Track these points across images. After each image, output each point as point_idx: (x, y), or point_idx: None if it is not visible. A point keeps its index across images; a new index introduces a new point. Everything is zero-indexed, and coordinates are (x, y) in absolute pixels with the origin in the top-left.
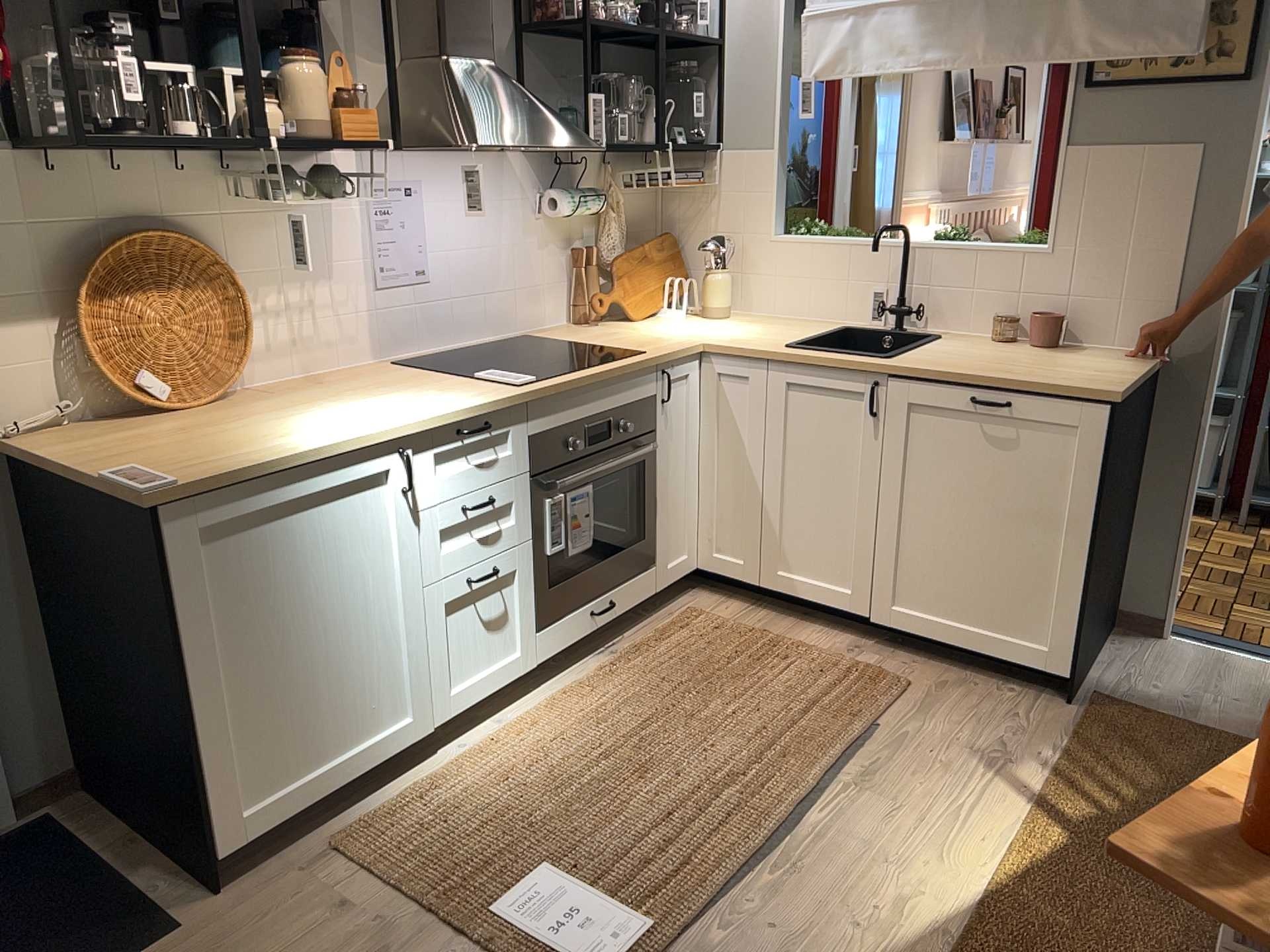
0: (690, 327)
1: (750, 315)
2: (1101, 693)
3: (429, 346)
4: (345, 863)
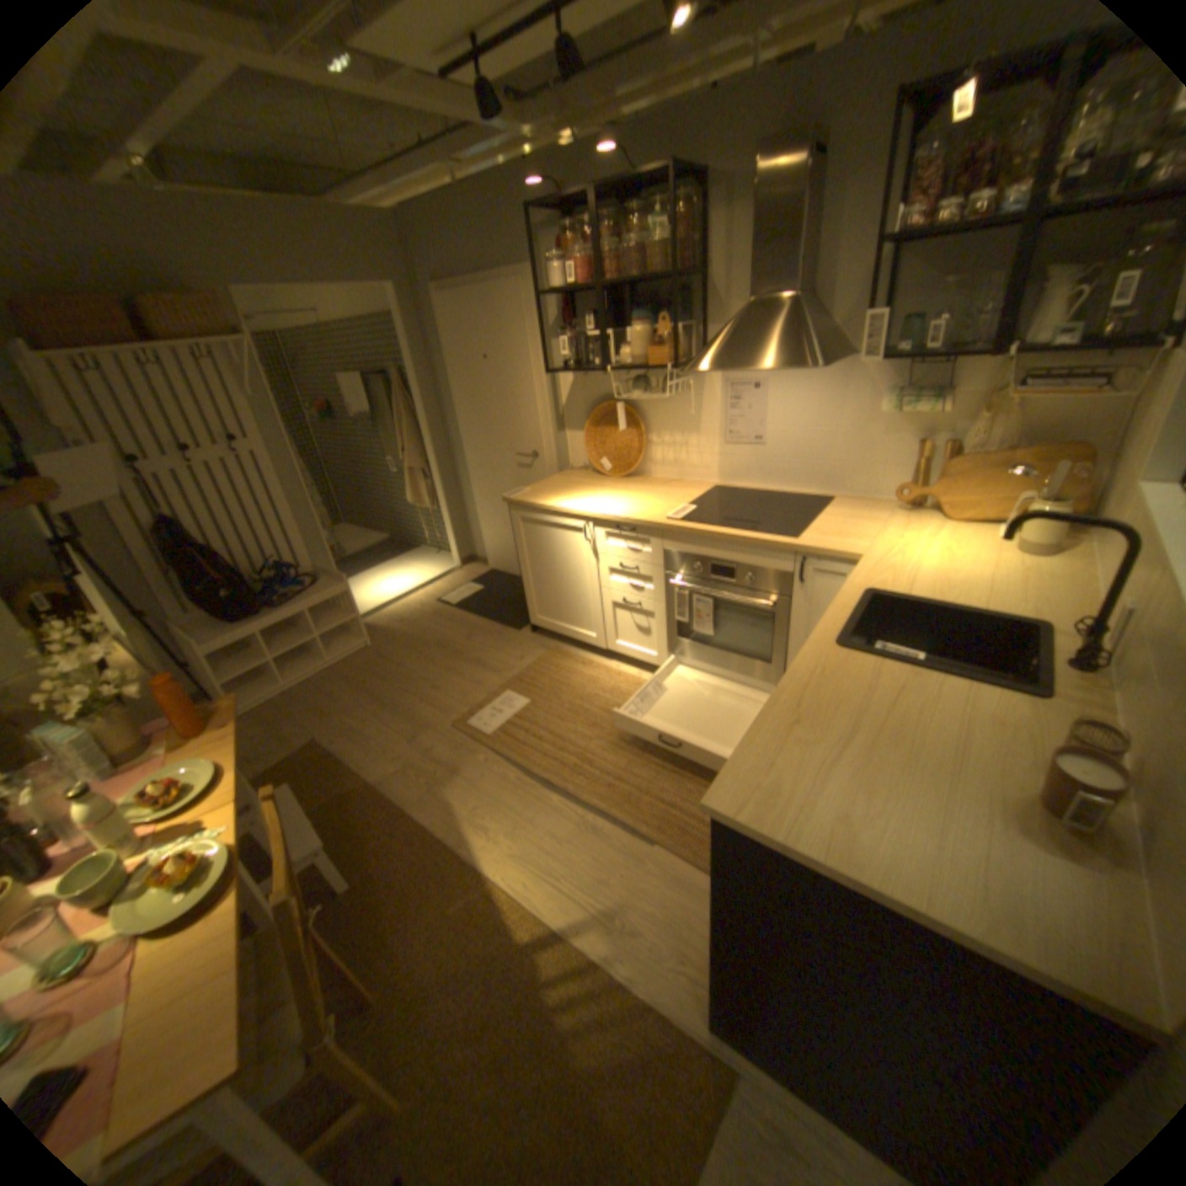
0: (947, 544)
1: (1083, 568)
2: (732, 1077)
3: (758, 484)
4: (542, 653)
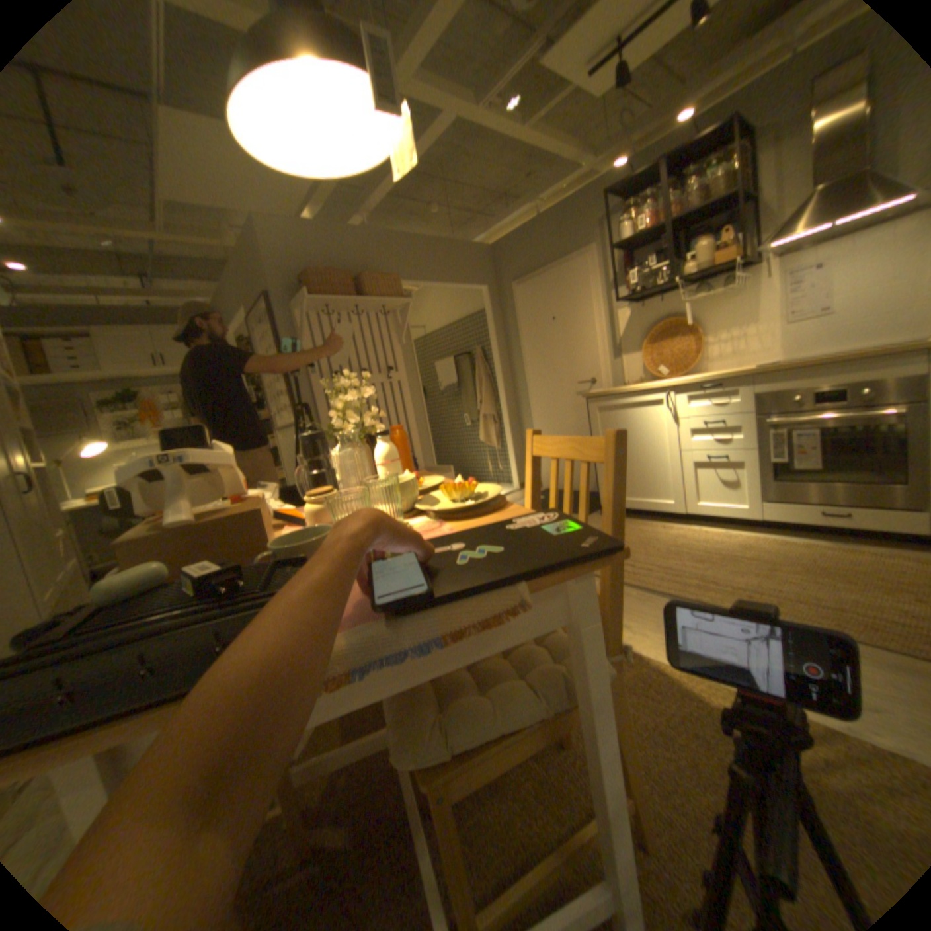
0: None
1: None
2: None
3: (829, 350)
4: None
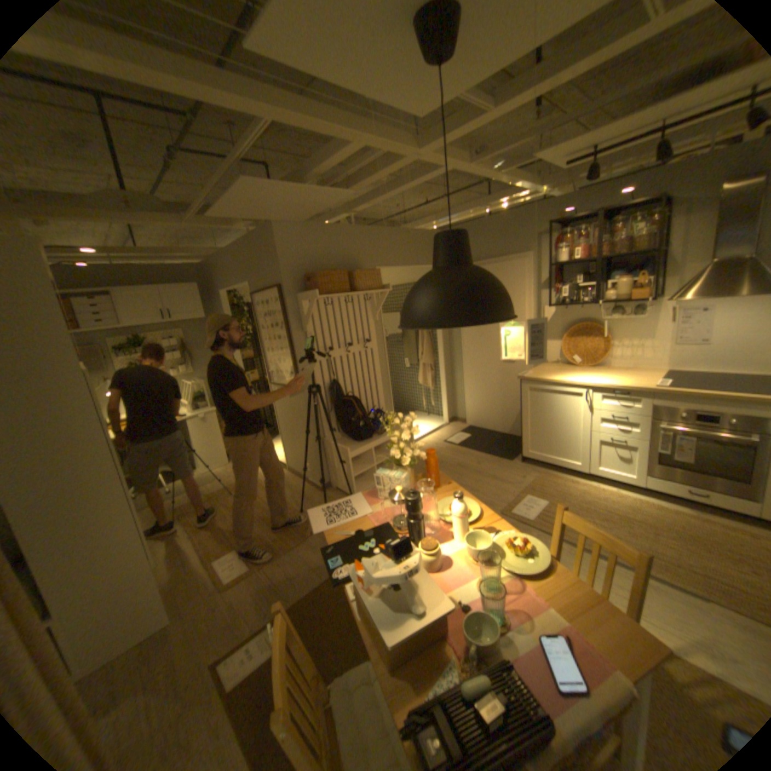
0: None
1: None
2: None
3: (703, 369)
4: (537, 474)
